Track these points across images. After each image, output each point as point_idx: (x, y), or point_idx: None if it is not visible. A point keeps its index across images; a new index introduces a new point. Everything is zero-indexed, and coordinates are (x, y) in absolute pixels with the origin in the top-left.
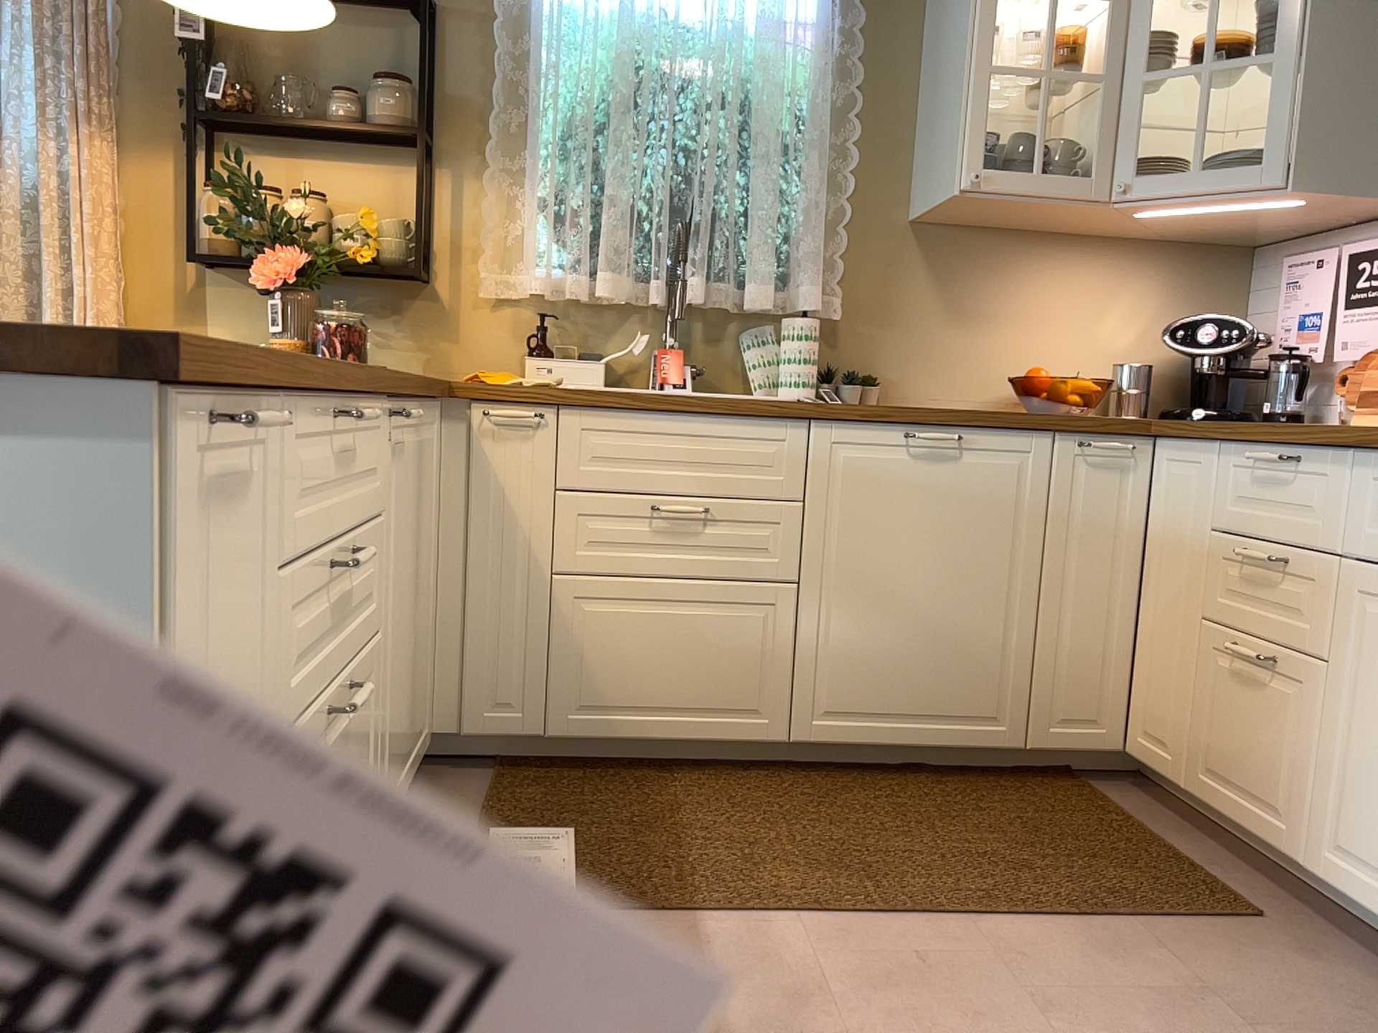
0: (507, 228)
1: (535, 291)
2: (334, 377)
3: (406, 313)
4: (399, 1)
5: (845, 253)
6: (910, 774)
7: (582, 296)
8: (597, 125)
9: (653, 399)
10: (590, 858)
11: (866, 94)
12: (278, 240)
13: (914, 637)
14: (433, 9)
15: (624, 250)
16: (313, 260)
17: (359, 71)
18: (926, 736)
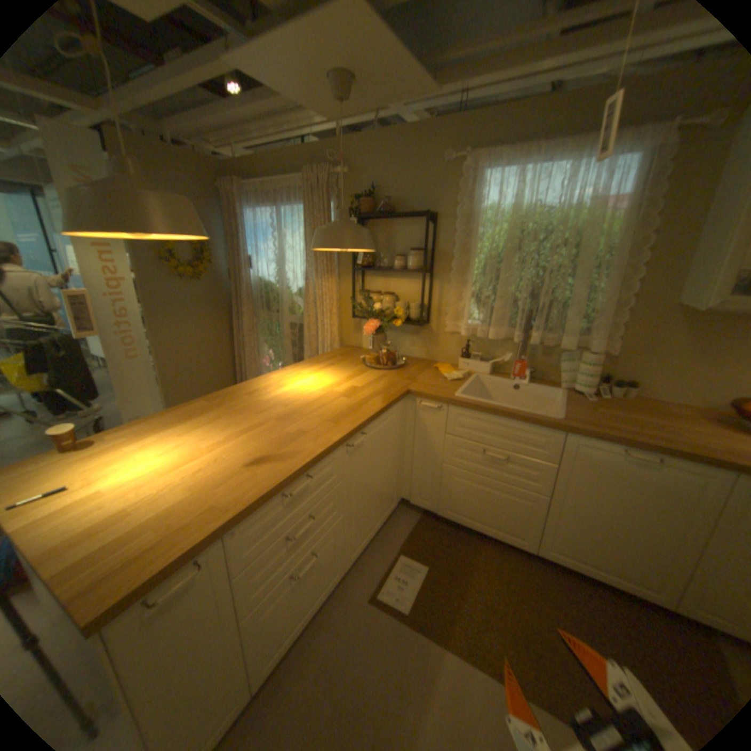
0: (457, 304)
1: (462, 334)
2: (287, 479)
3: (419, 334)
4: (420, 214)
5: (629, 319)
6: (601, 588)
7: (483, 335)
8: (499, 259)
9: (487, 409)
10: (426, 590)
11: (661, 230)
12: (371, 316)
13: (611, 540)
14: (428, 220)
15: (502, 318)
16: (379, 325)
17: (407, 243)
18: (610, 581)
